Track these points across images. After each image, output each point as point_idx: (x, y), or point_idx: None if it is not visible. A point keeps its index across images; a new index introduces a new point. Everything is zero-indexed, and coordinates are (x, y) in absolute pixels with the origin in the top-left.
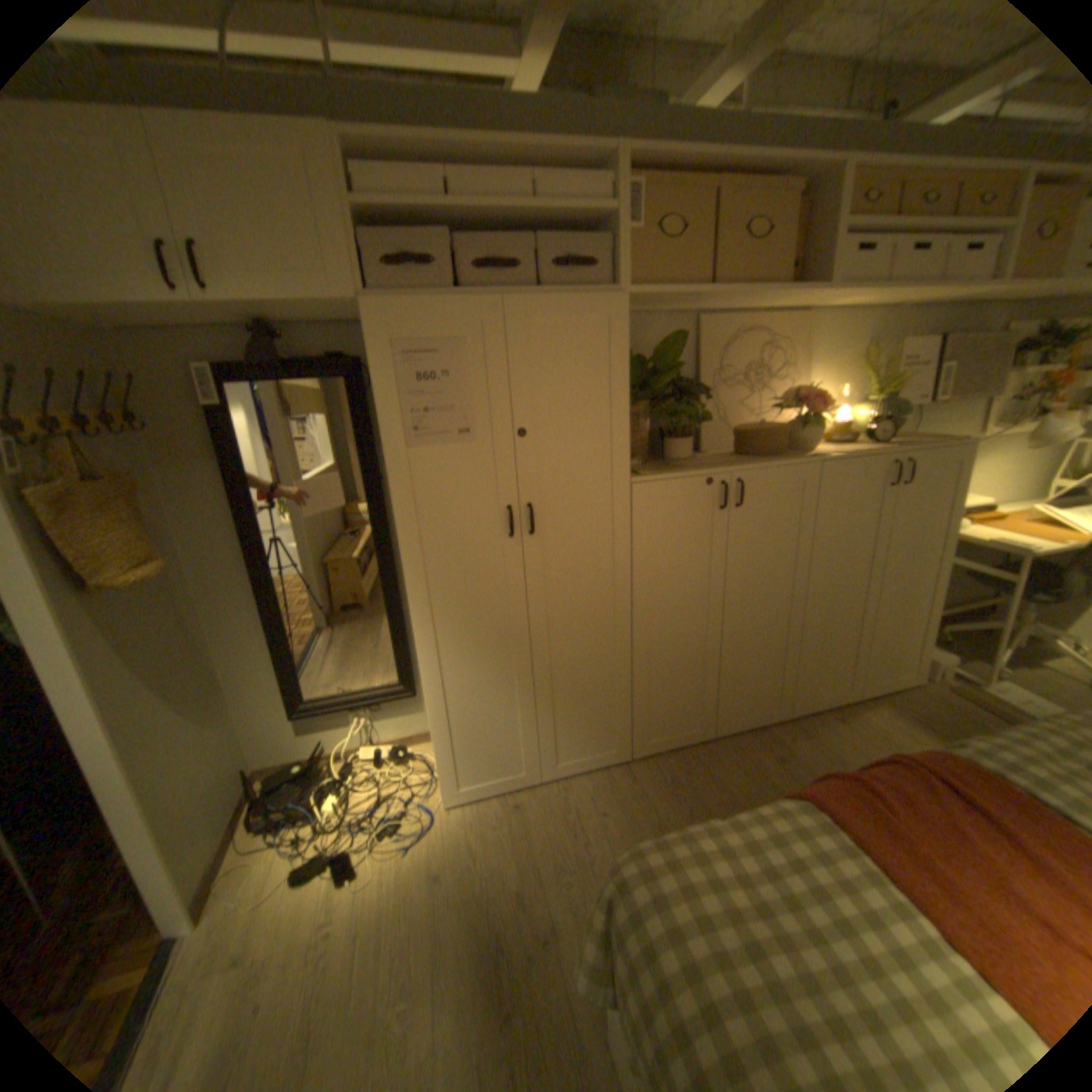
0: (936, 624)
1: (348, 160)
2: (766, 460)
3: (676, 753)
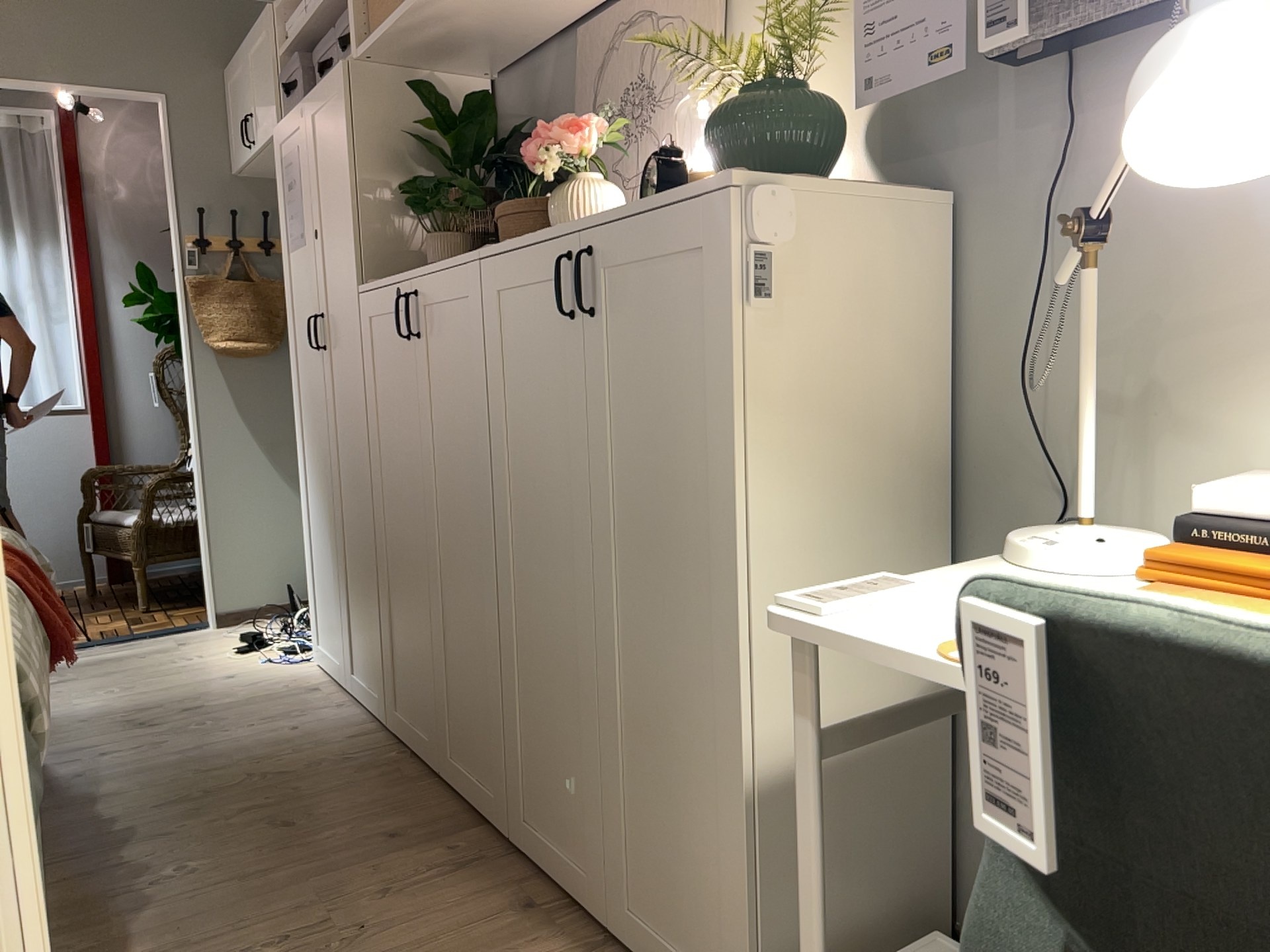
0: (740, 834)
1: (287, 22)
2: (448, 261)
3: (406, 757)
